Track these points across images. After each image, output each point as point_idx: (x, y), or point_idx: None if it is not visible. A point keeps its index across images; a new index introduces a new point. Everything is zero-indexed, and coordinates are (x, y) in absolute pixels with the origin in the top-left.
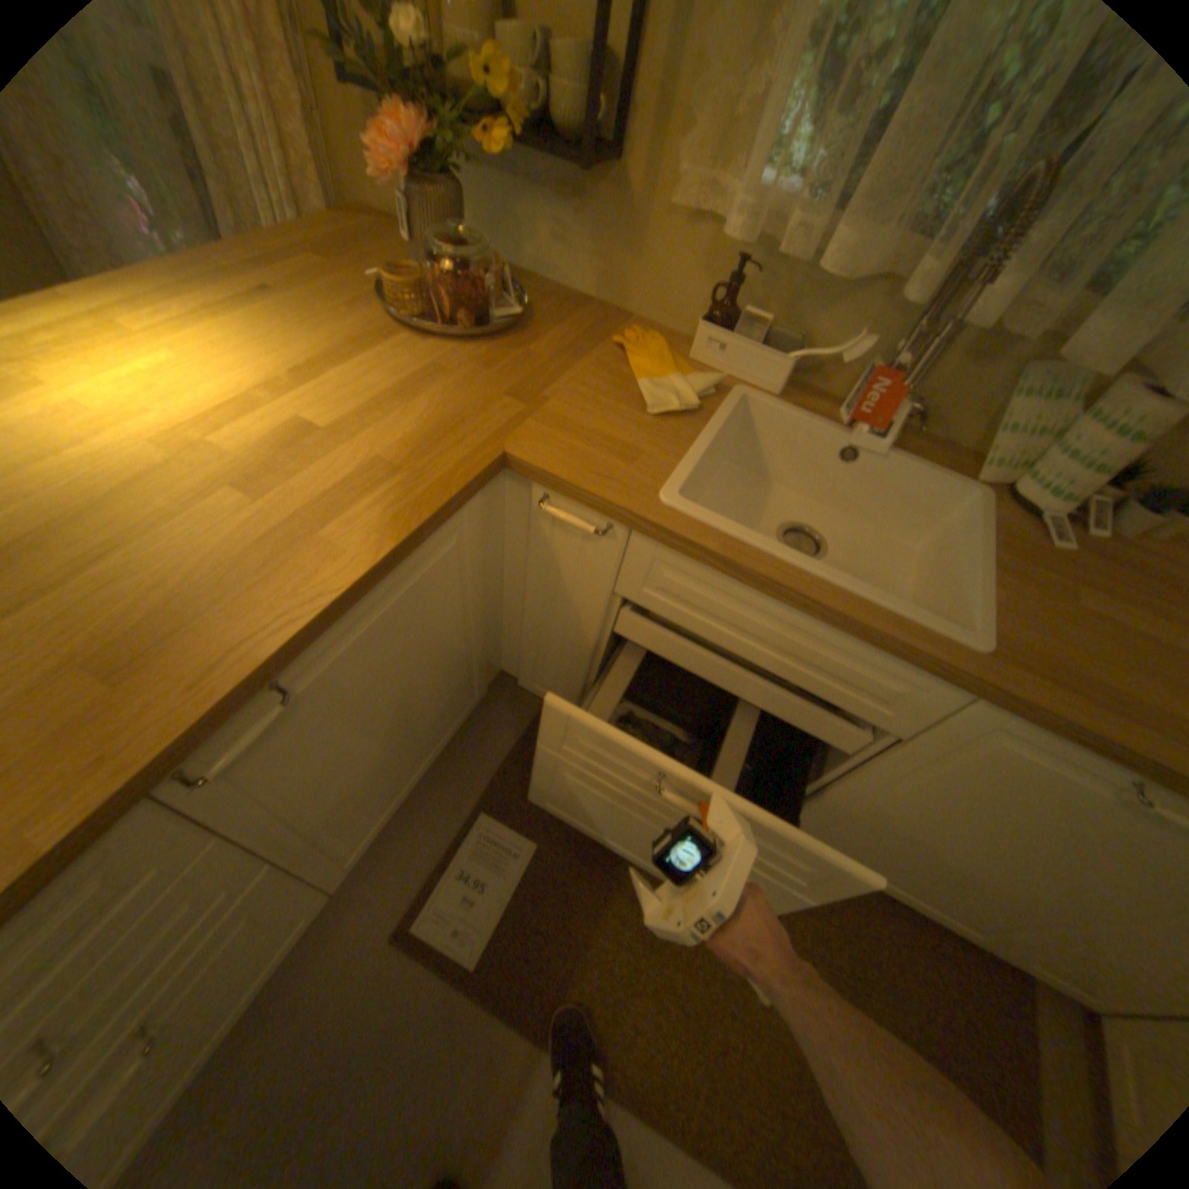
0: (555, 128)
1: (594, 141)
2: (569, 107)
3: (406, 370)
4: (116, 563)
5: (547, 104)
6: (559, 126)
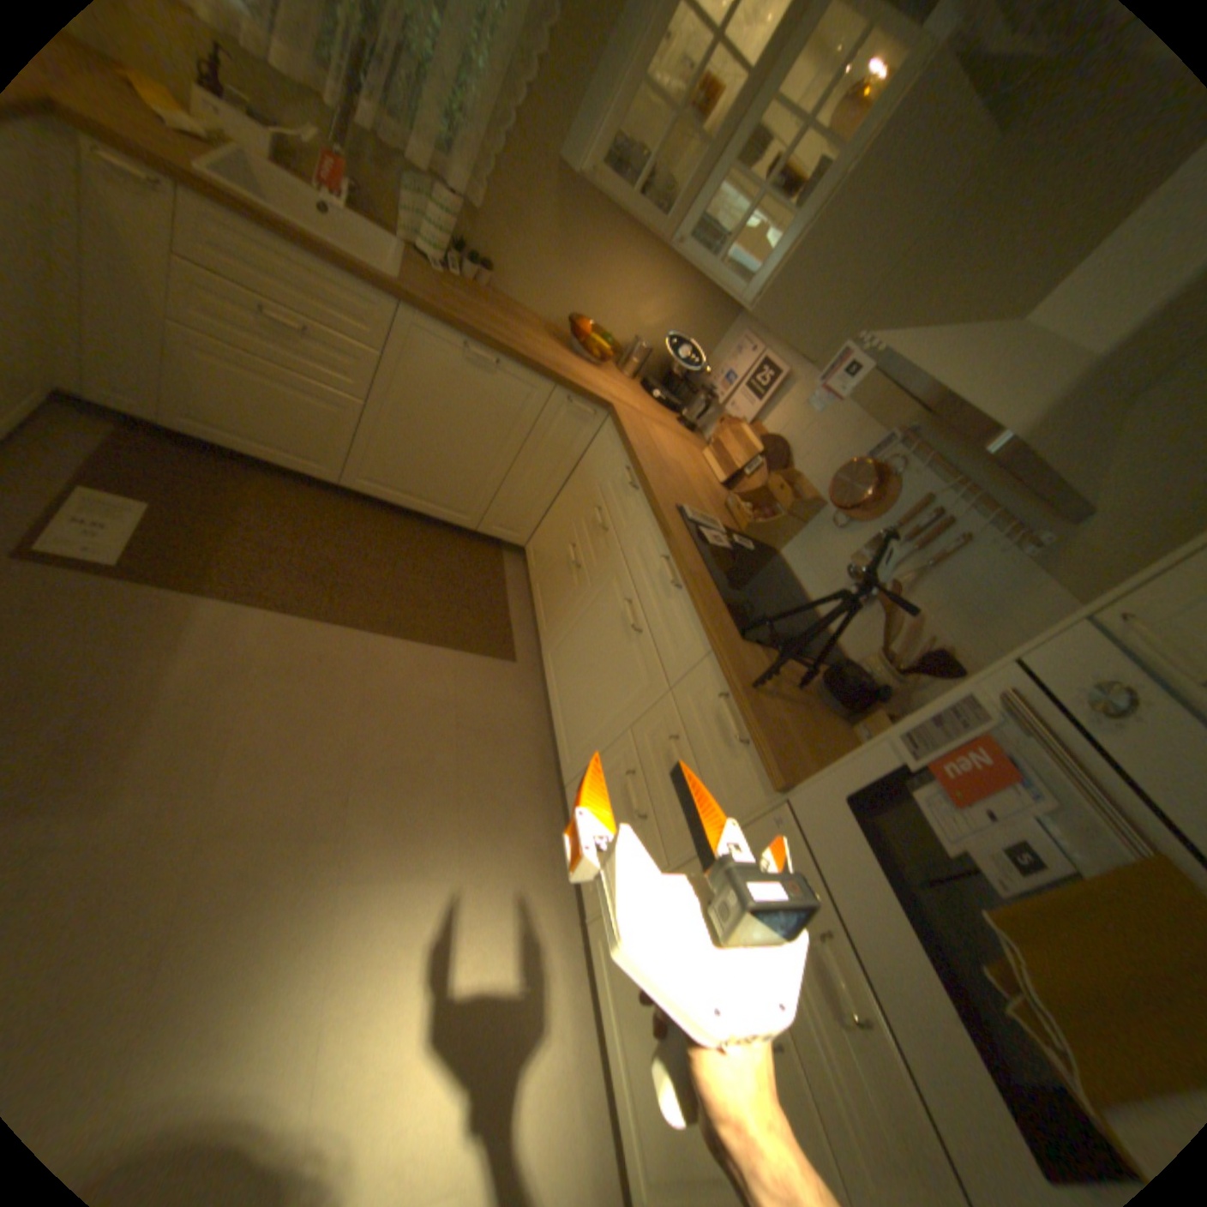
0: None
1: None
2: None
3: None
4: None
5: None
6: None
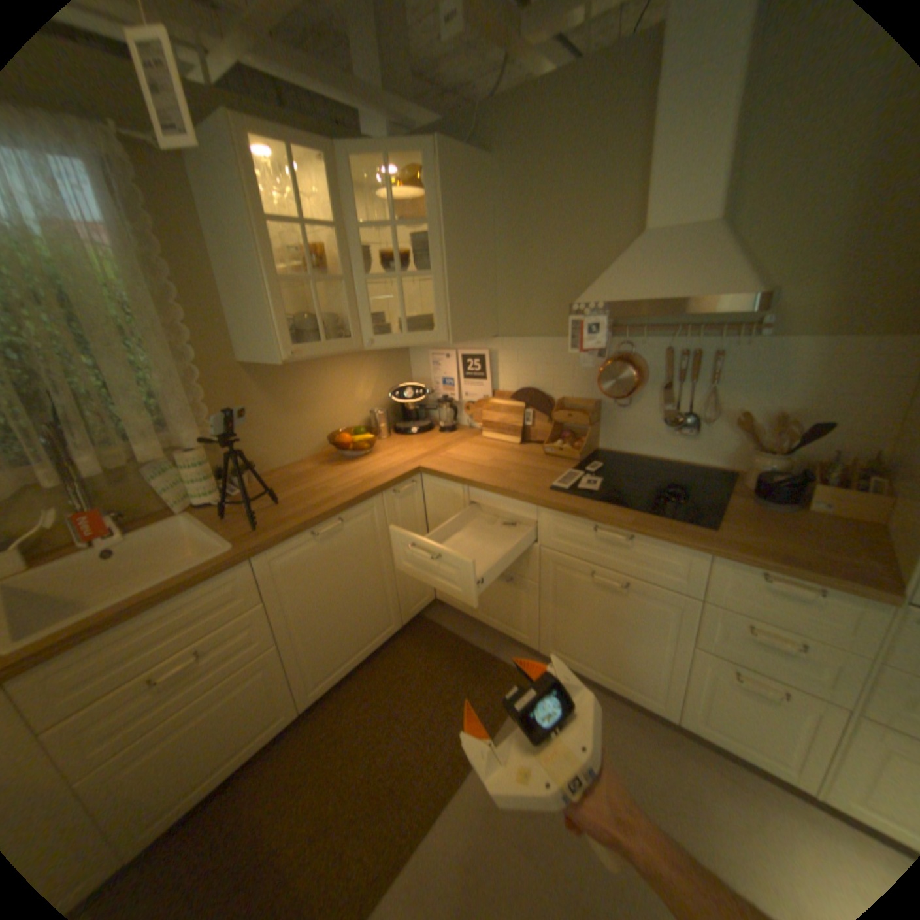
0: None
1: None
2: None
3: None
4: None
5: None
6: None
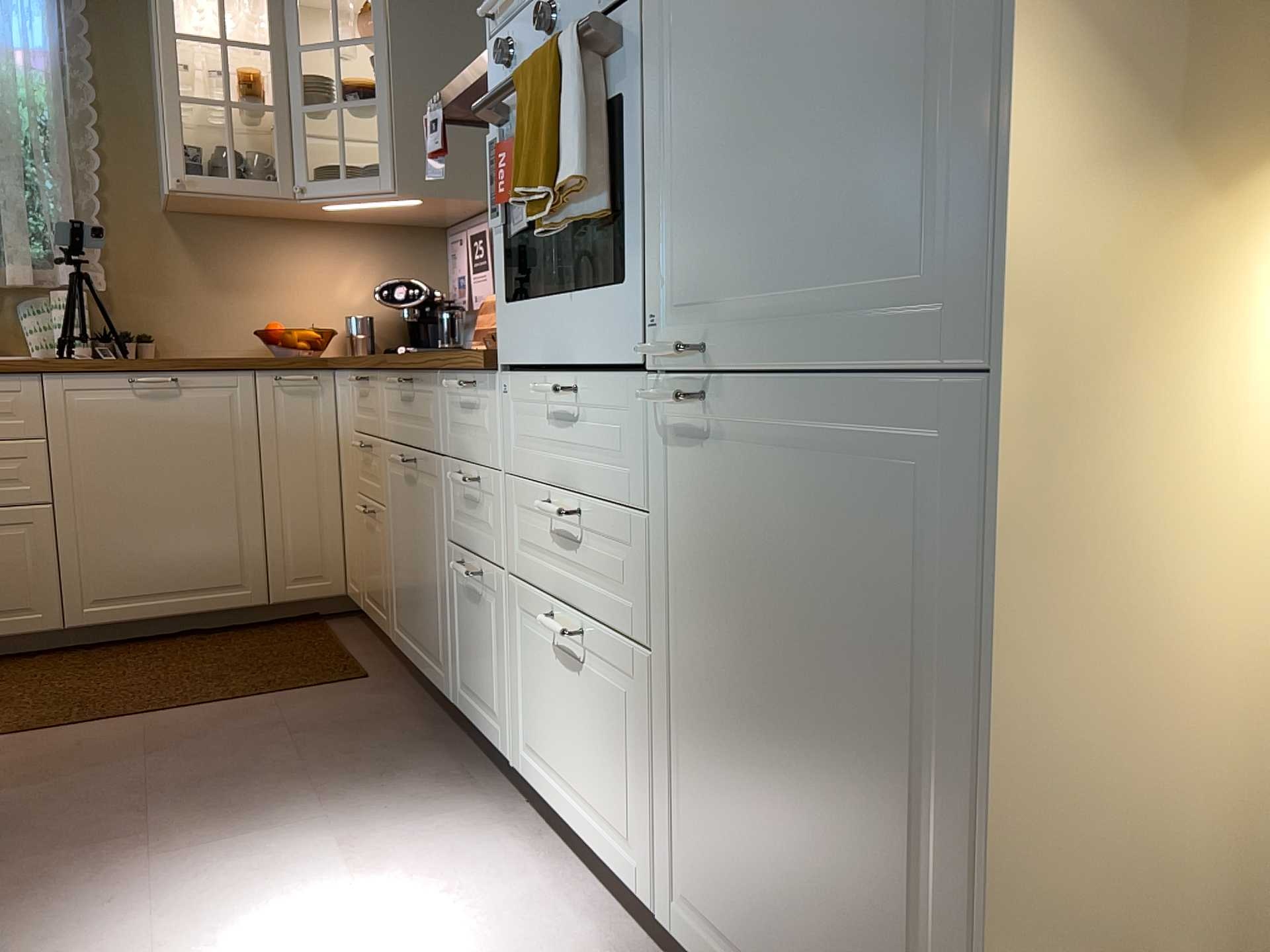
0: None
1: None
2: None
3: None
4: None
5: None
6: None
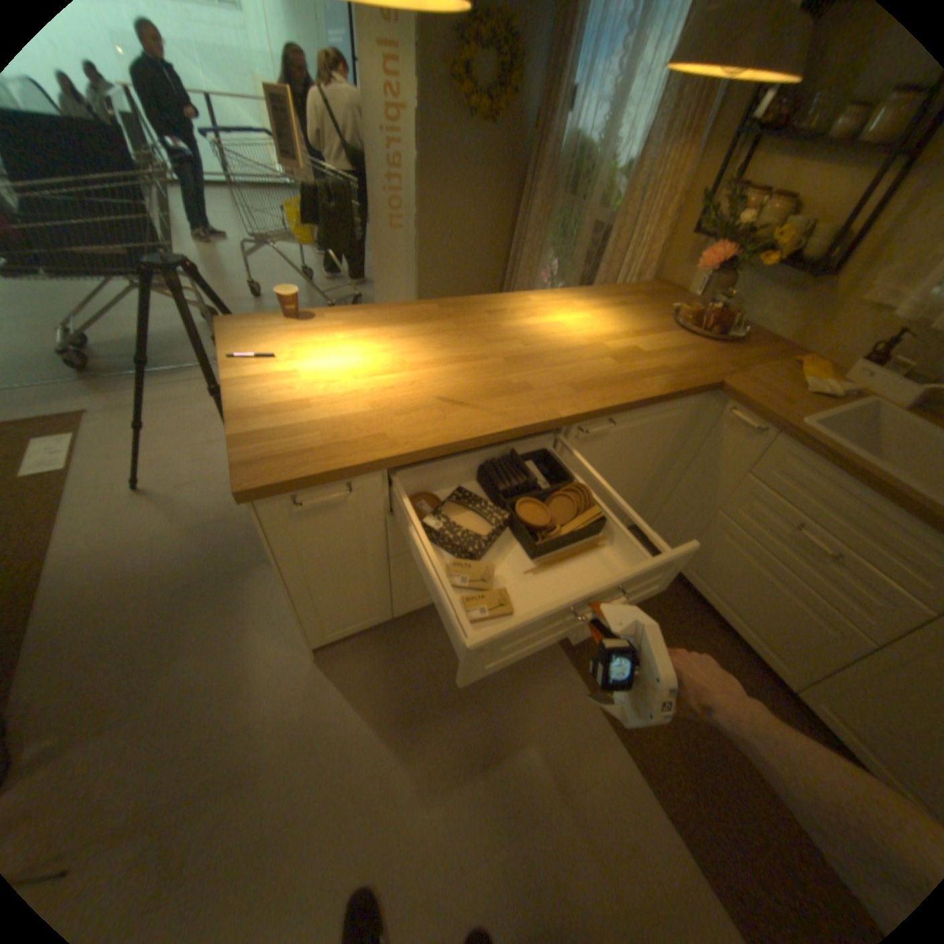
0: (800, 259)
1: (822, 267)
2: (814, 251)
3: (682, 343)
4: (577, 366)
5: (800, 249)
6: (804, 258)
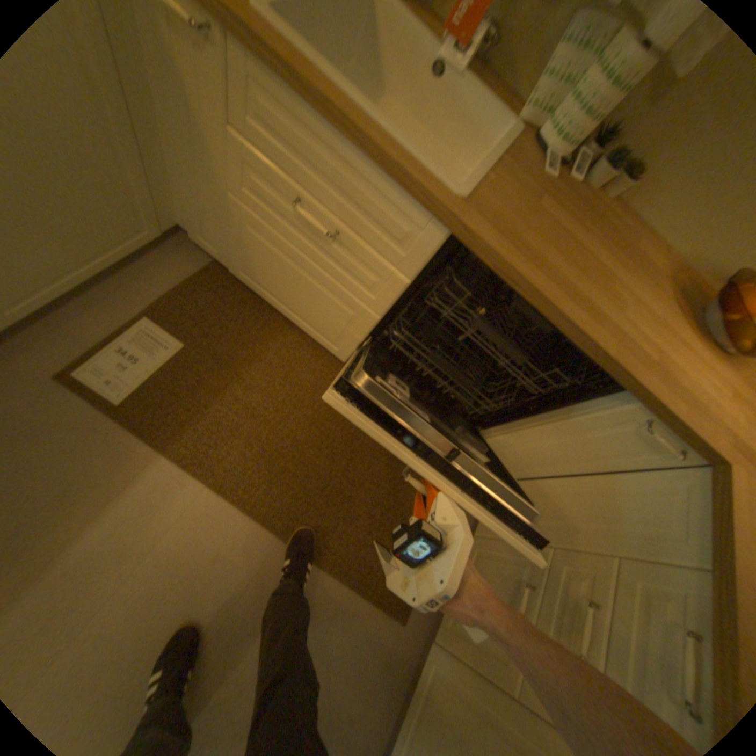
0: None
1: None
2: None
3: None
4: None
5: None
6: None
